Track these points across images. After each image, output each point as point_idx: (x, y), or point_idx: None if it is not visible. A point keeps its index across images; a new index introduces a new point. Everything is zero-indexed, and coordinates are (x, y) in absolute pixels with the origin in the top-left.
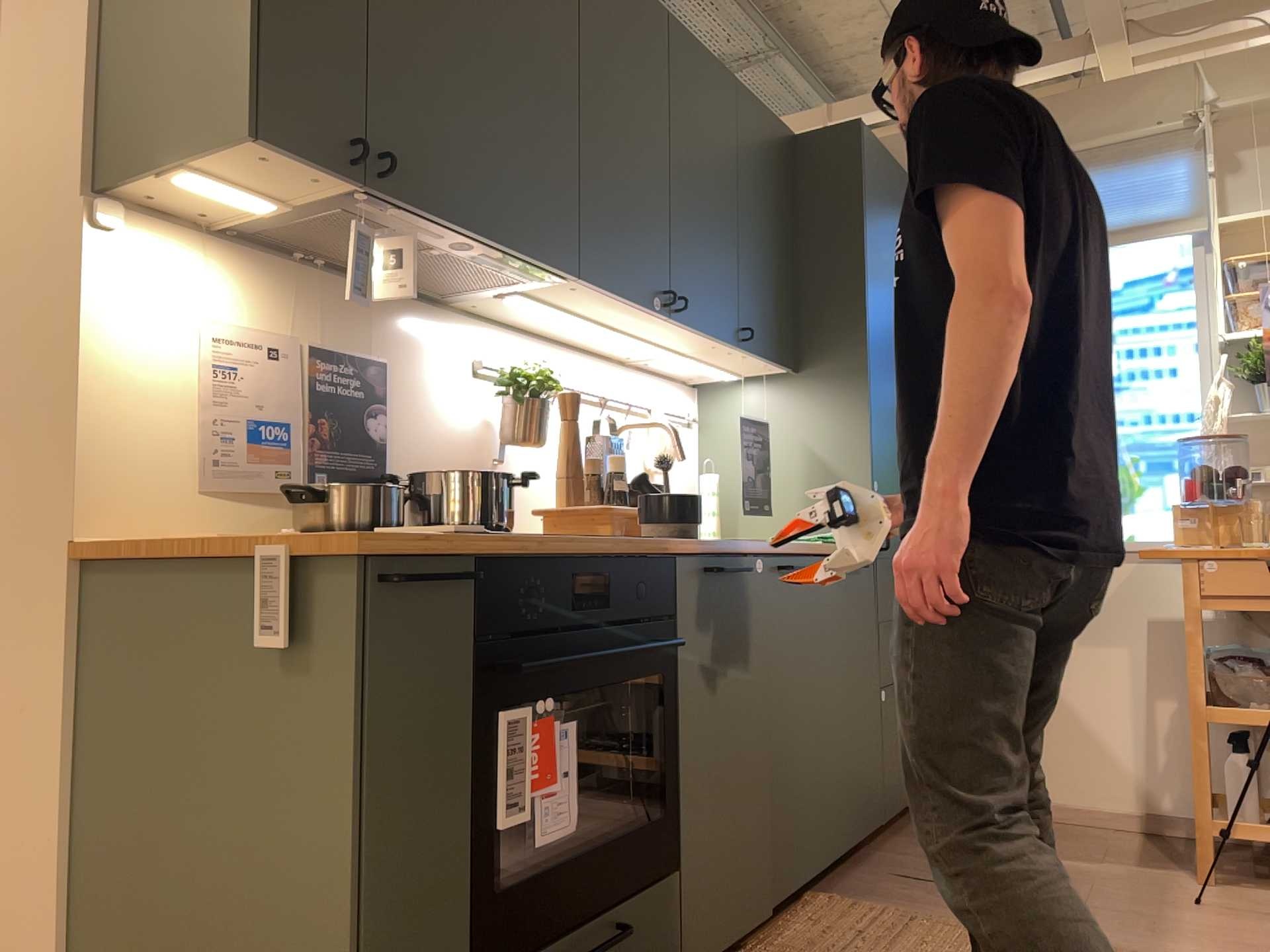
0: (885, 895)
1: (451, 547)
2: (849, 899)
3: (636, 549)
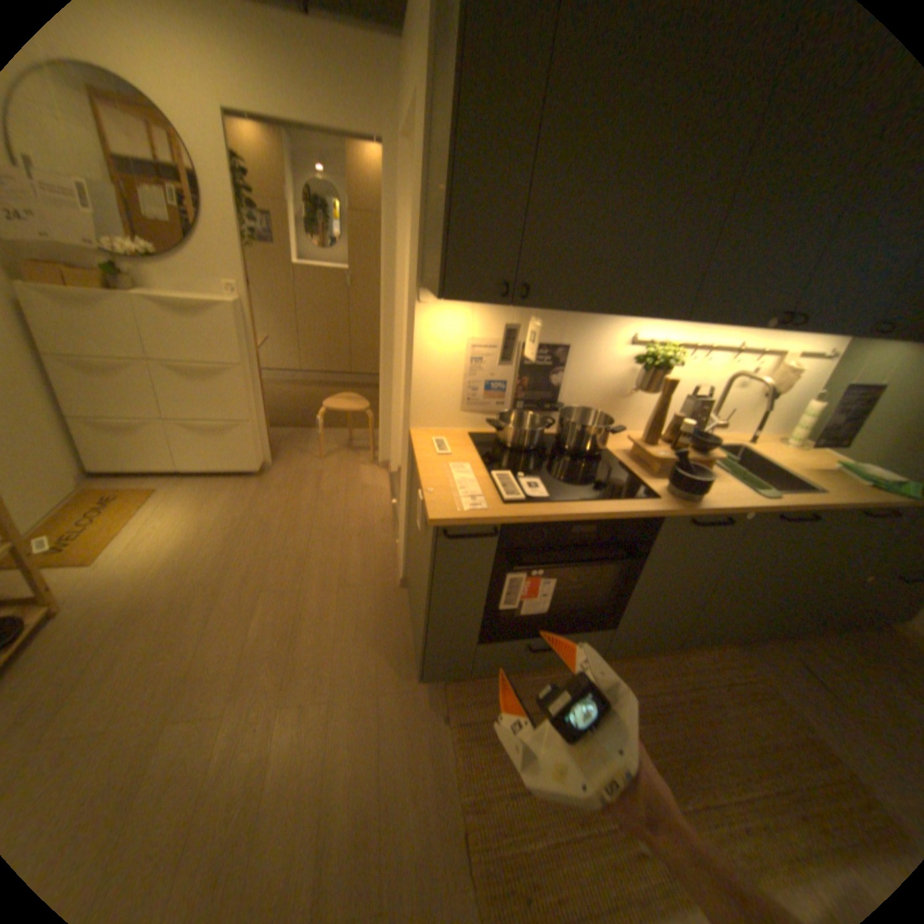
0: (777, 671)
1: (485, 521)
2: (751, 660)
3: (631, 511)
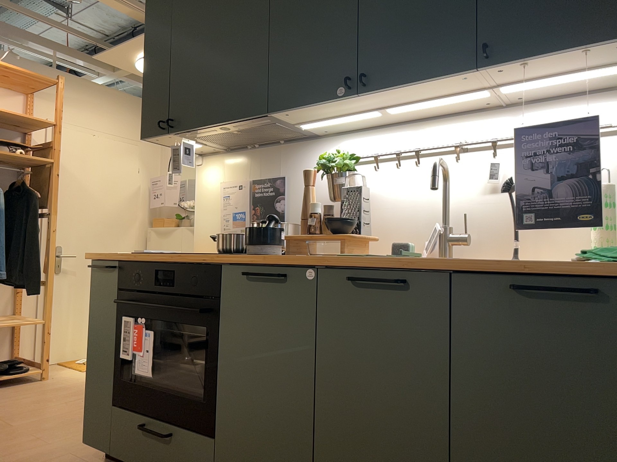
0: None
1: (108, 257)
2: None
3: (196, 259)
